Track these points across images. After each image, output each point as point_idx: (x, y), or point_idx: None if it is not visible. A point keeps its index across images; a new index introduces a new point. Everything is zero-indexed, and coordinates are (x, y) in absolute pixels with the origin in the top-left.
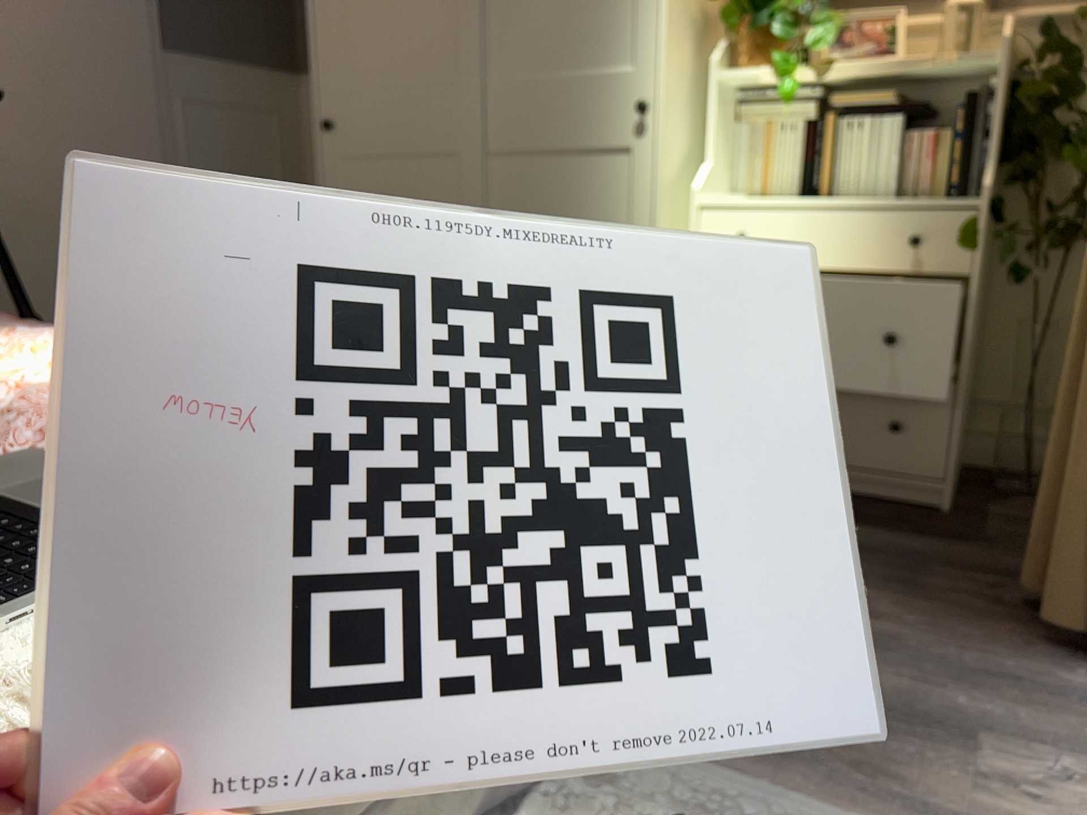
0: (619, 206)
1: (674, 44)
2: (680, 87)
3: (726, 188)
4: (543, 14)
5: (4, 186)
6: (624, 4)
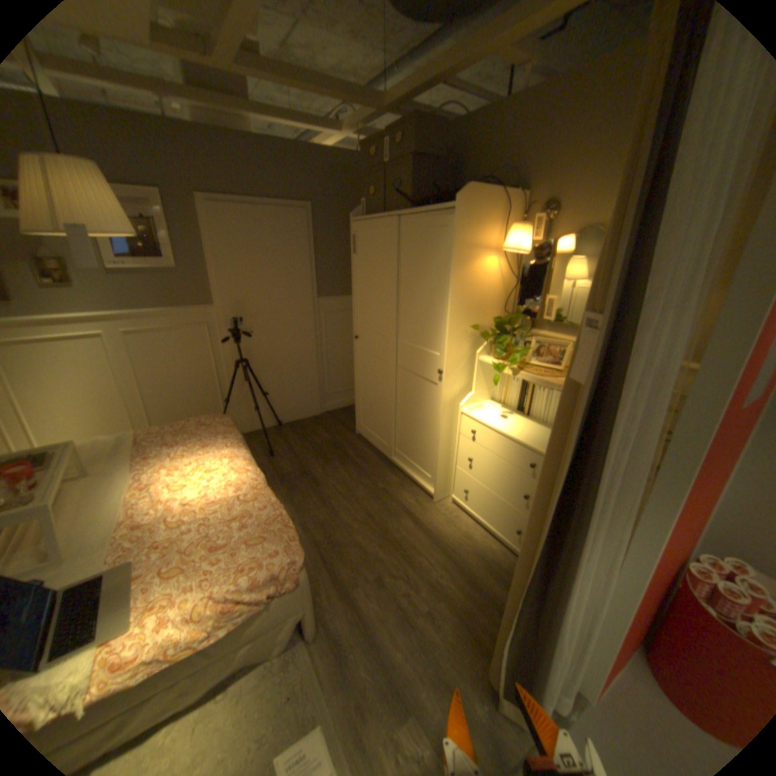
0: (433, 403)
1: (454, 349)
2: (459, 364)
3: (487, 397)
4: (415, 322)
5: (261, 352)
6: (438, 329)
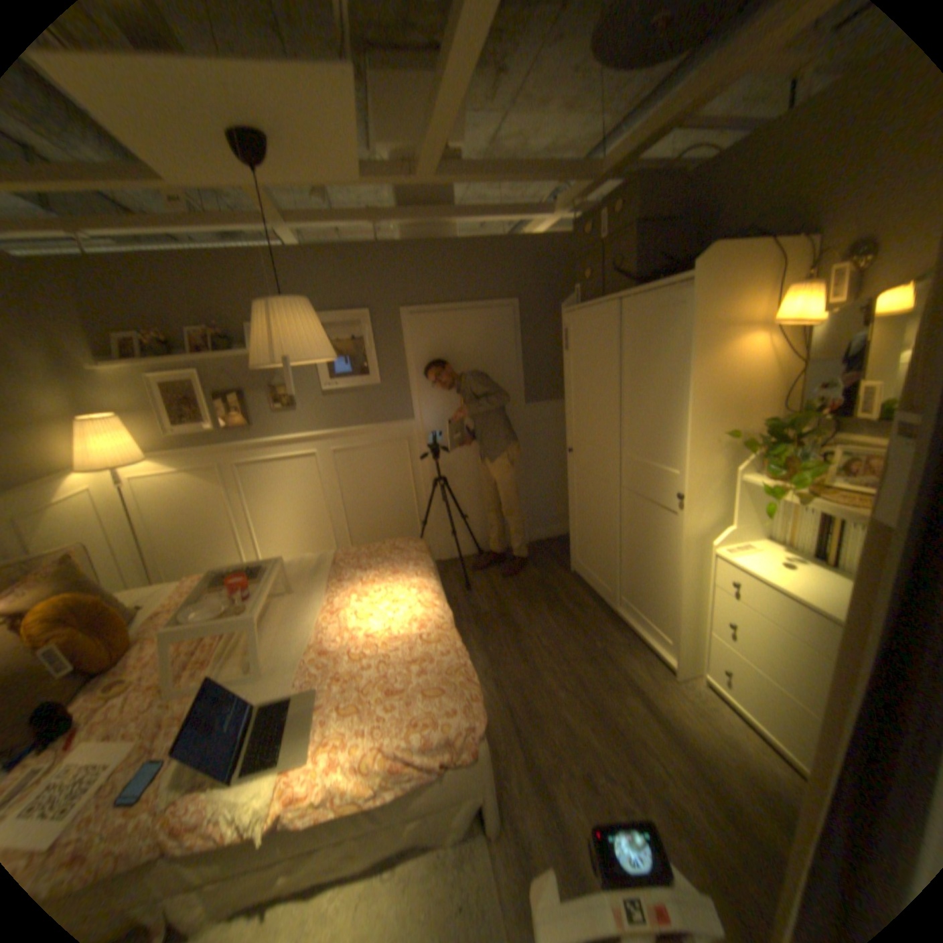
0: (672, 540)
1: (701, 466)
2: (710, 487)
3: (761, 535)
4: (644, 431)
5: (461, 470)
6: (677, 439)
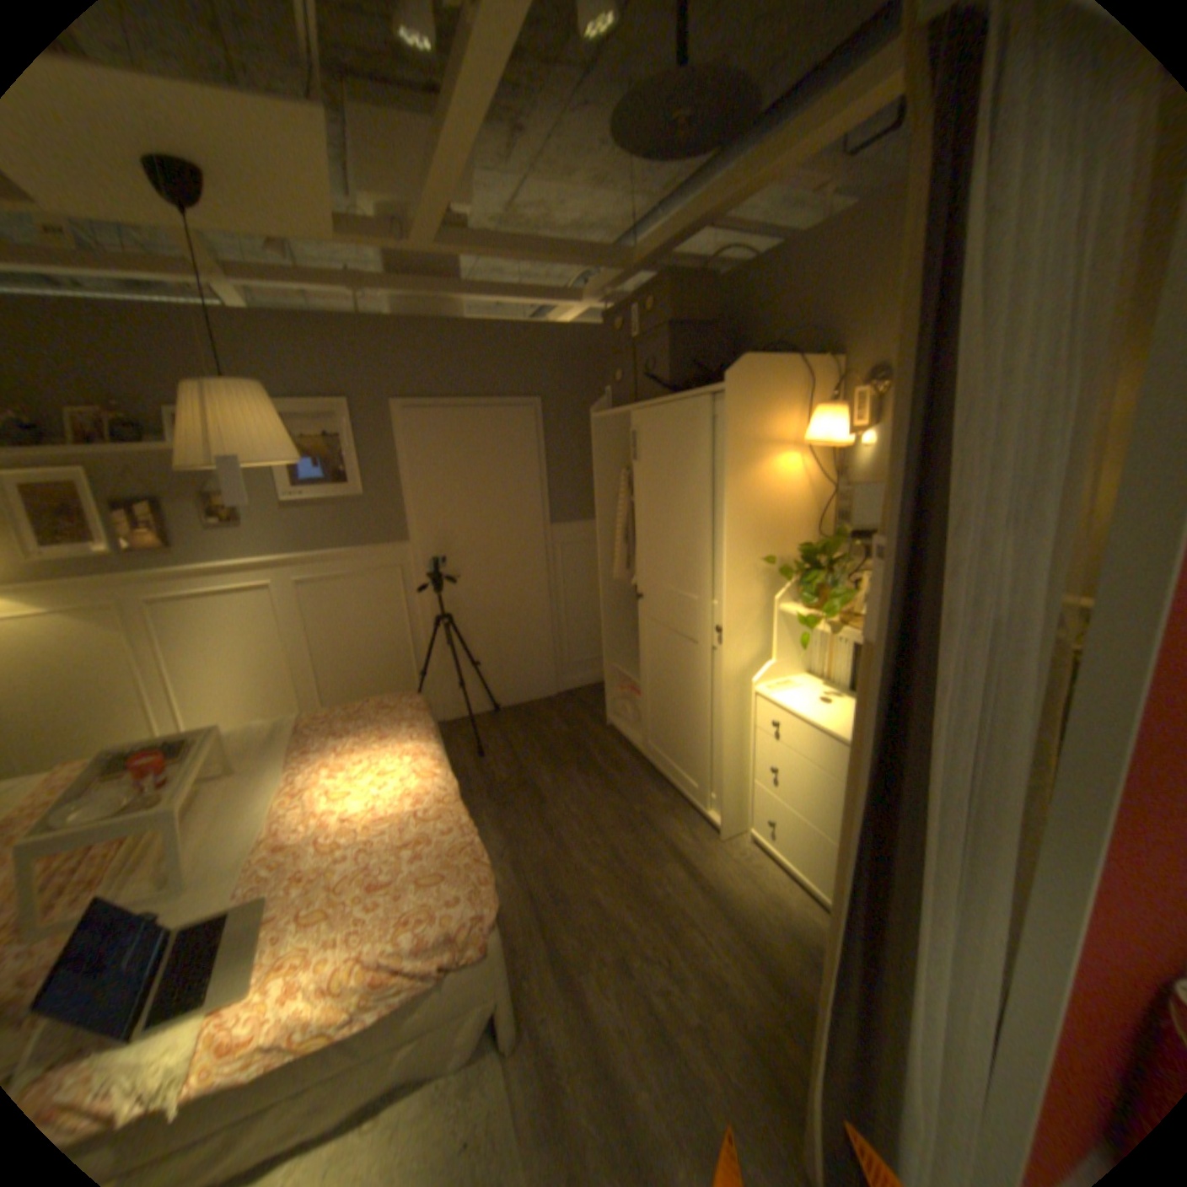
0: (713, 677)
1: (739, 594)
2: (749, 616)
3: (801, 668)
4: (682, 555)
5: (472, 603)
6: (714, 564)
